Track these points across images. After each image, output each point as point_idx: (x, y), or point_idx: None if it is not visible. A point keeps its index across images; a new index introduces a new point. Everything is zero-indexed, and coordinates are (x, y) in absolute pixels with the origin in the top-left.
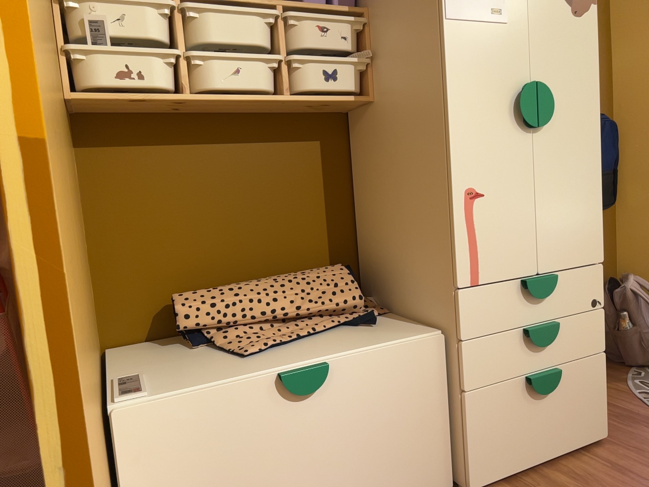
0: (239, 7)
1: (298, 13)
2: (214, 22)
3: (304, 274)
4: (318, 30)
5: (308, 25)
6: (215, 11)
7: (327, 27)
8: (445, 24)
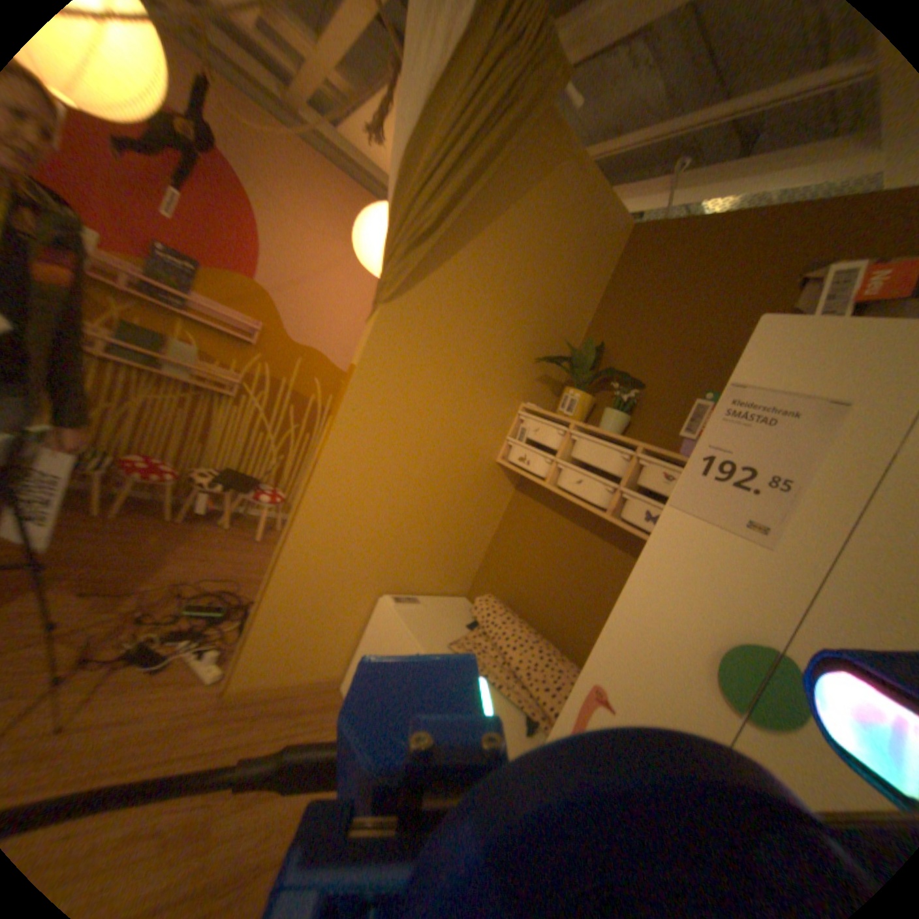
0: (605, 441)
1: (646, 457)
2: (586, 446)
3: (560, 661)
4: (661, 477)
5: (655, 470)
6: (588, 439)
7: (673, 477)
8: (667, 510)
